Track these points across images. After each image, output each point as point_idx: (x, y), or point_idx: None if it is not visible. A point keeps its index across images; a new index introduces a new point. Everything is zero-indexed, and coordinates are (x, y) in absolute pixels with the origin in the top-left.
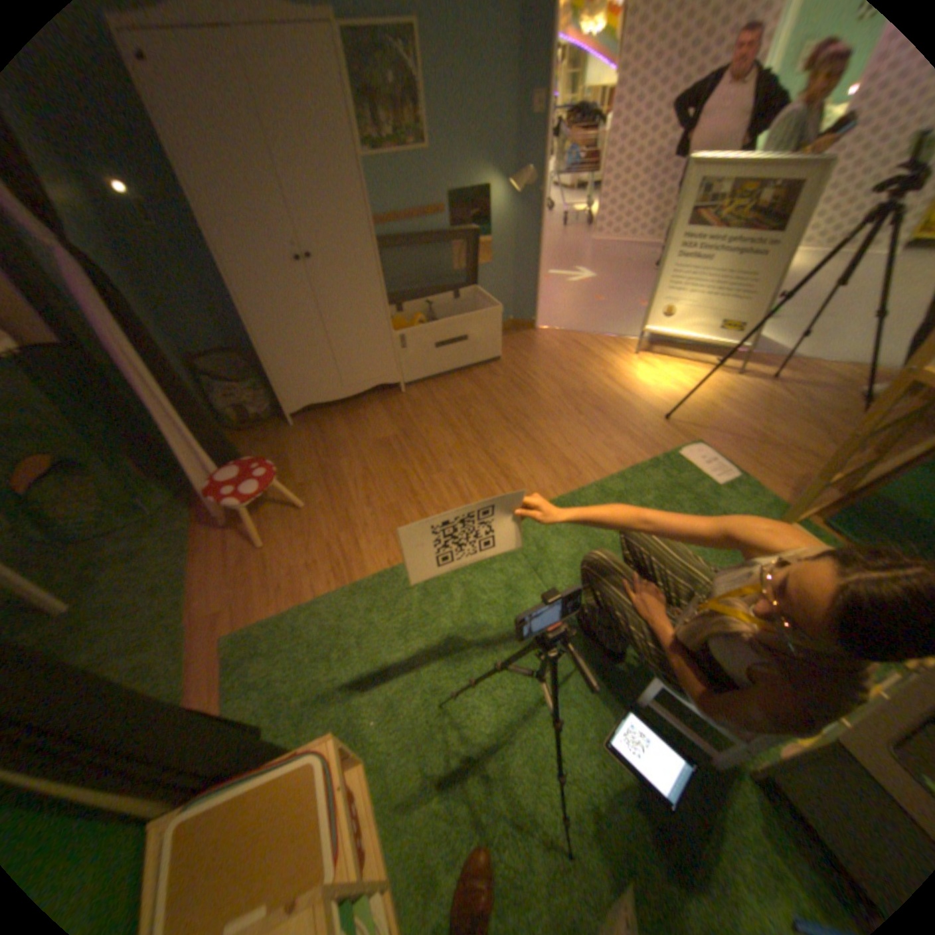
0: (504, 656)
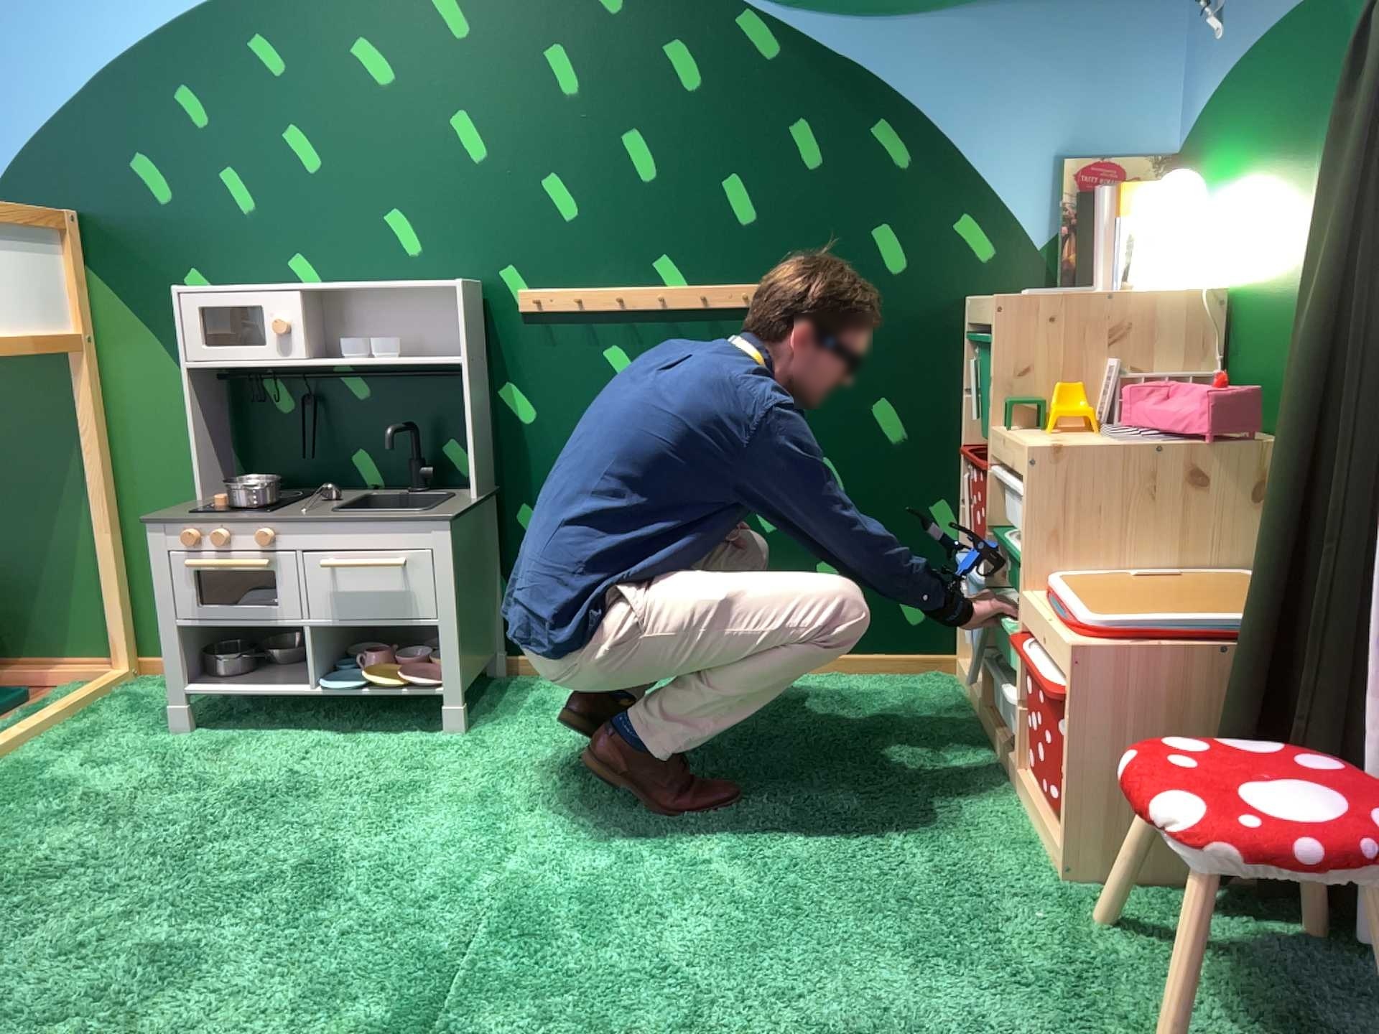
0: (675, 917)
